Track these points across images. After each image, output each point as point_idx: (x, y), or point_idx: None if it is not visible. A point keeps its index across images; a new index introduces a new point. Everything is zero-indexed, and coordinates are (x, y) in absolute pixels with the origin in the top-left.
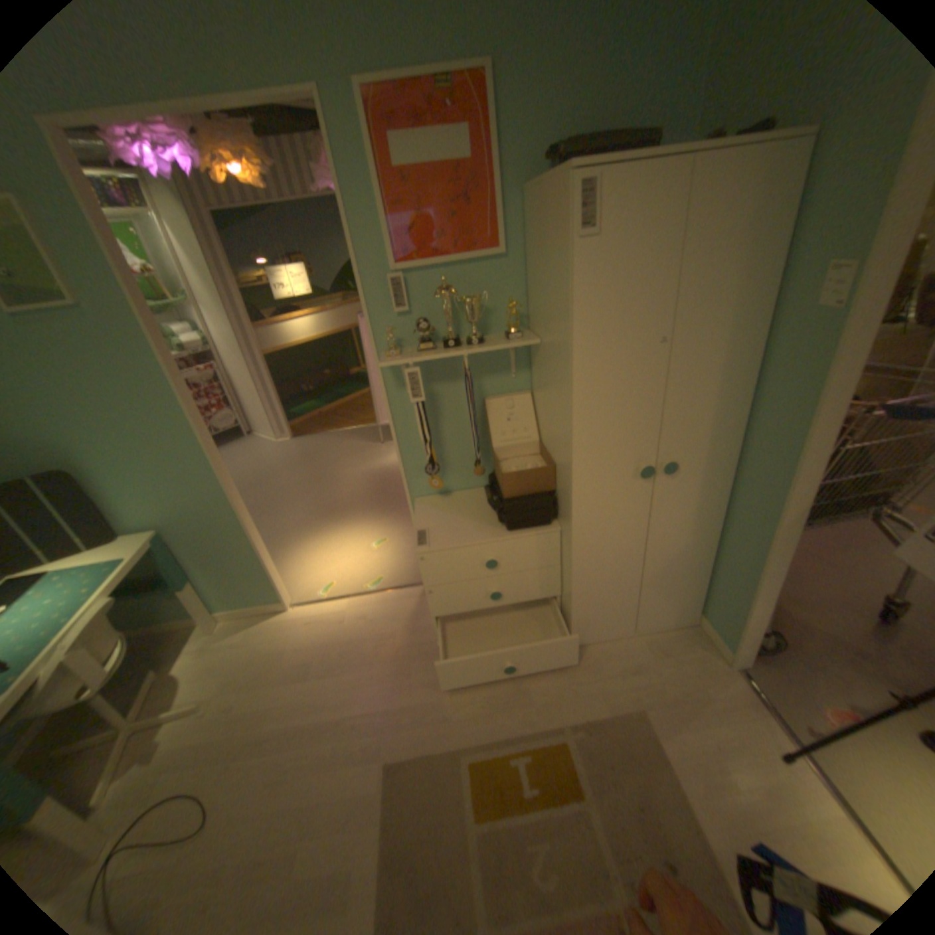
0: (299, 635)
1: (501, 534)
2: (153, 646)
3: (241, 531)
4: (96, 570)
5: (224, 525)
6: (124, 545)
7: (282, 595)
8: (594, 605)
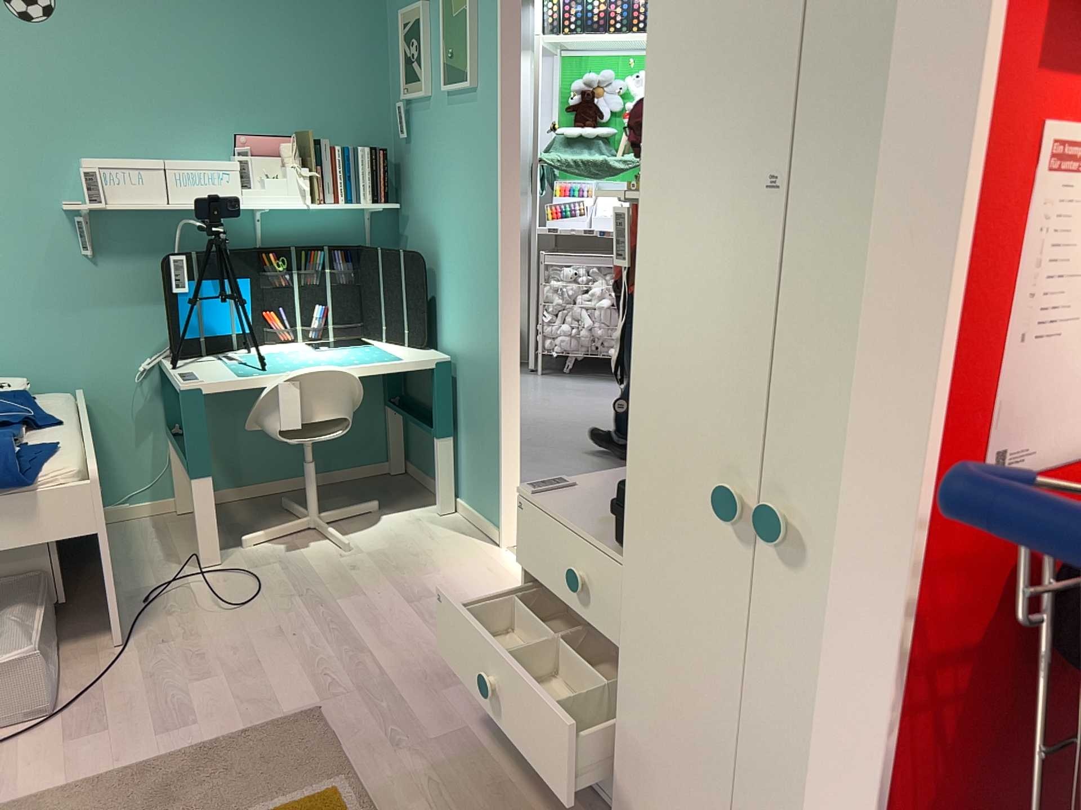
0: (470, 571)
1: (609, 539)
2: (409, 493)
3: (498, 401)
4: (382, 357)
5: (490, 383)
6: (422, 354)
7: (504, 521)
8: (647, 803)
